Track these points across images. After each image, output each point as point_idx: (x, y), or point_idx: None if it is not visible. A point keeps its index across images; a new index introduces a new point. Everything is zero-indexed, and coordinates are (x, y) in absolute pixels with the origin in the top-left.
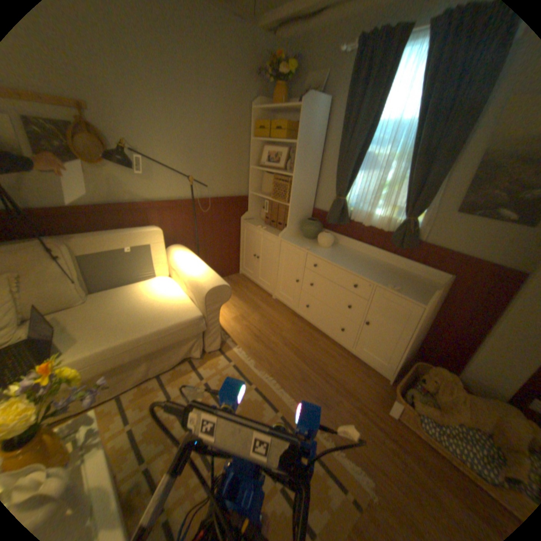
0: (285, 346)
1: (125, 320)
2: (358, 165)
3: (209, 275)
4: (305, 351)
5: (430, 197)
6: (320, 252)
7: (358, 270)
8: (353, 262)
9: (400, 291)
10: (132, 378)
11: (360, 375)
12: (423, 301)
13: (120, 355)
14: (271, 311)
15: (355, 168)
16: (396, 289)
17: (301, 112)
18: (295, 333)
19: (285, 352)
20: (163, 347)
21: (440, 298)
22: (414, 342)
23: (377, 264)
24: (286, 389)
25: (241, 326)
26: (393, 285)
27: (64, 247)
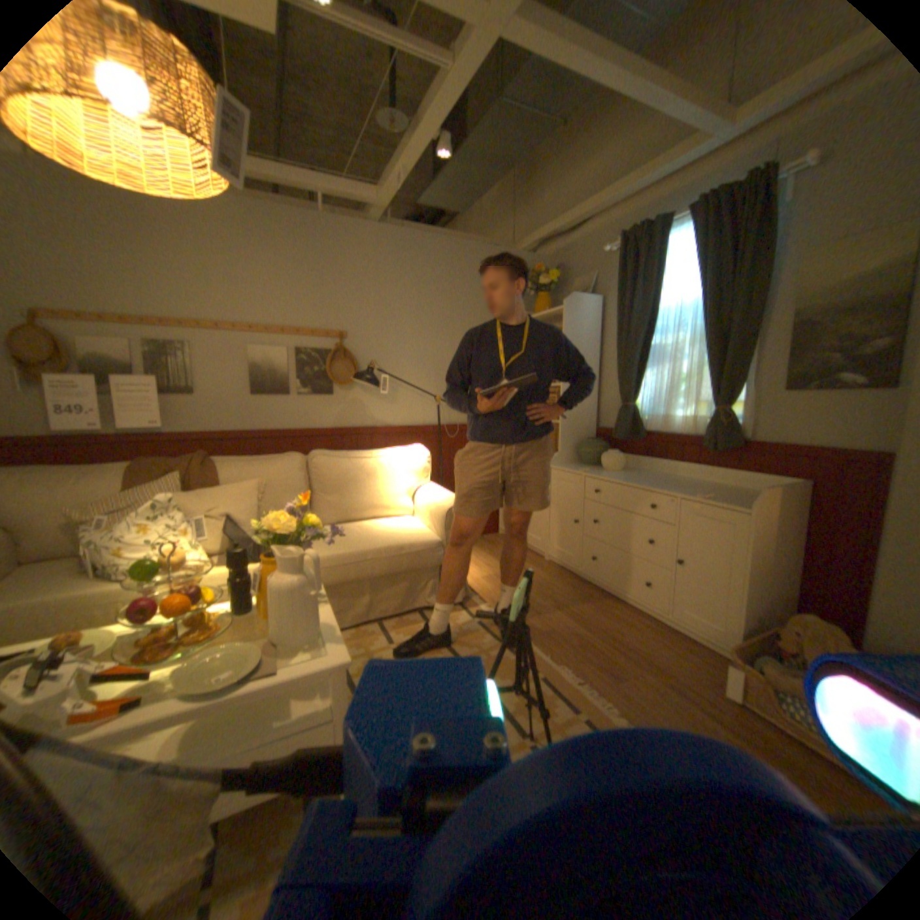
0: (558, 610)
1: (354, 536)
2: (644, 360)
3: (451, 496)
4: (590, 618)
5: (738, 376)
6: (605, 474)
7: (656, 486)
8: (651, 481)
9: (715, 500)
10: (352, 611)
11: (683, 653)
12: (750, 507)
13: (346, 565)
14: (541, 573)
15: (641, 364)
16: (708, 497)
17: (568, 317)
18: (577, 598)
19: (558, 616)
20: (391, 575)
21: (787, 509)
22: (756, 579)
23: (692, 483)
24: (554, 654)
25: (495, 585)
26: (706, 495)
27: (307, 460)
